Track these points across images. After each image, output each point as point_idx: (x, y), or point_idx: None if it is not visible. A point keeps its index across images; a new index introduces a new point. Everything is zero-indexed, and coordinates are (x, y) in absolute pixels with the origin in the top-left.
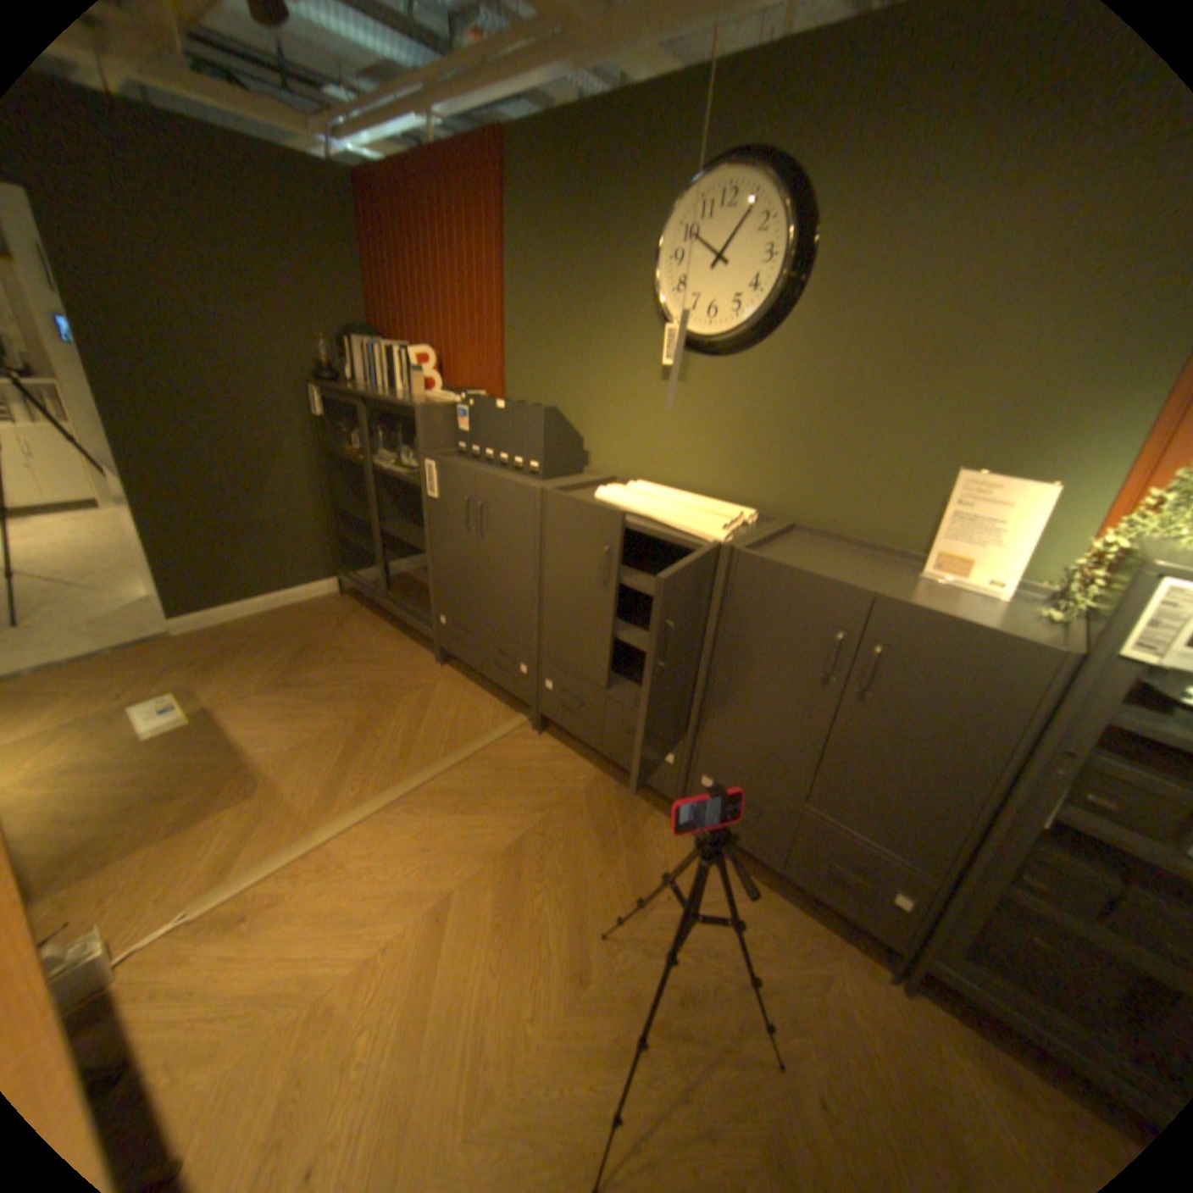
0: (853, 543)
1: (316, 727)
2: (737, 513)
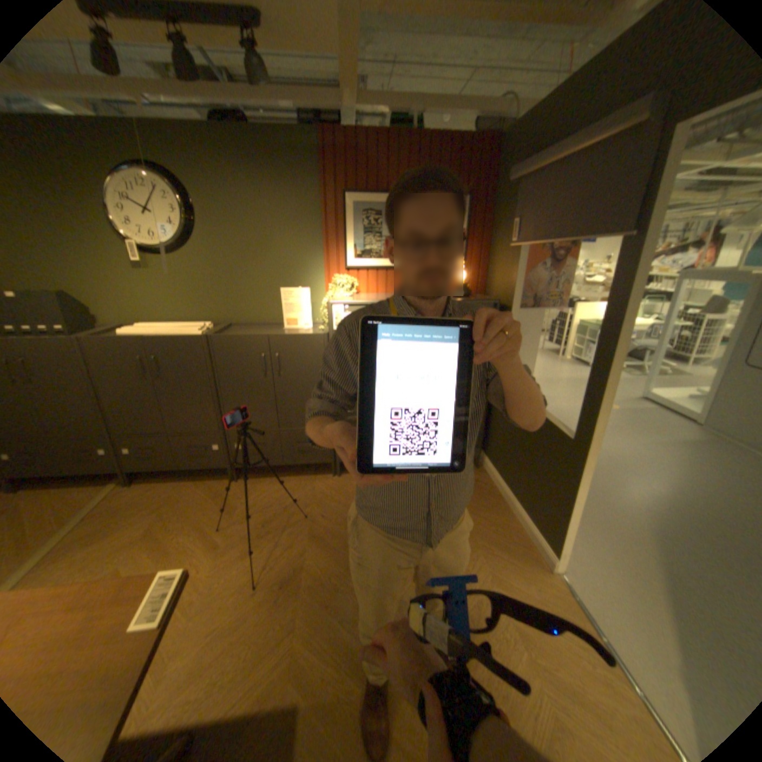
0: (257, 326)
1: None
2: (203, 325)
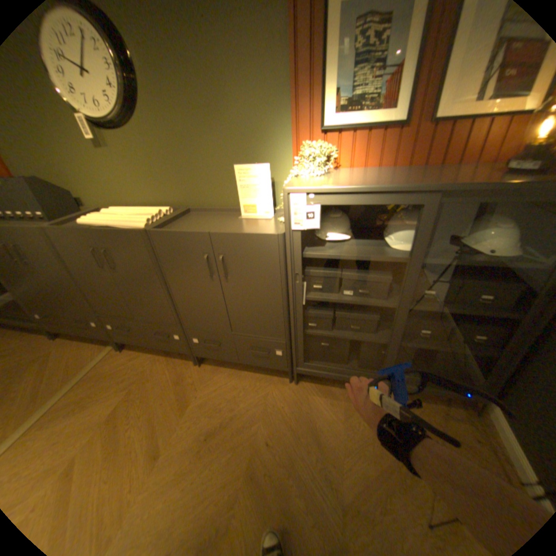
0: (214, 211)
1: None
2: (156, 211)
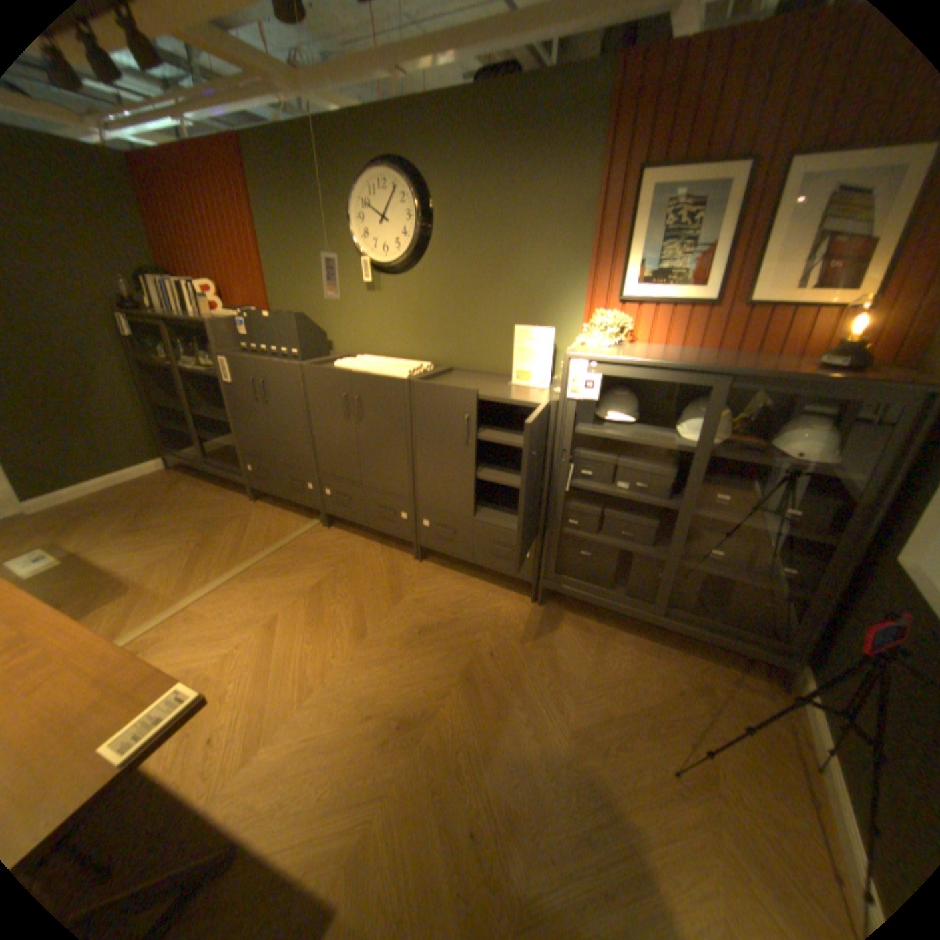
0: (481, 374)
1: (164, 550)
2: (417, 365)
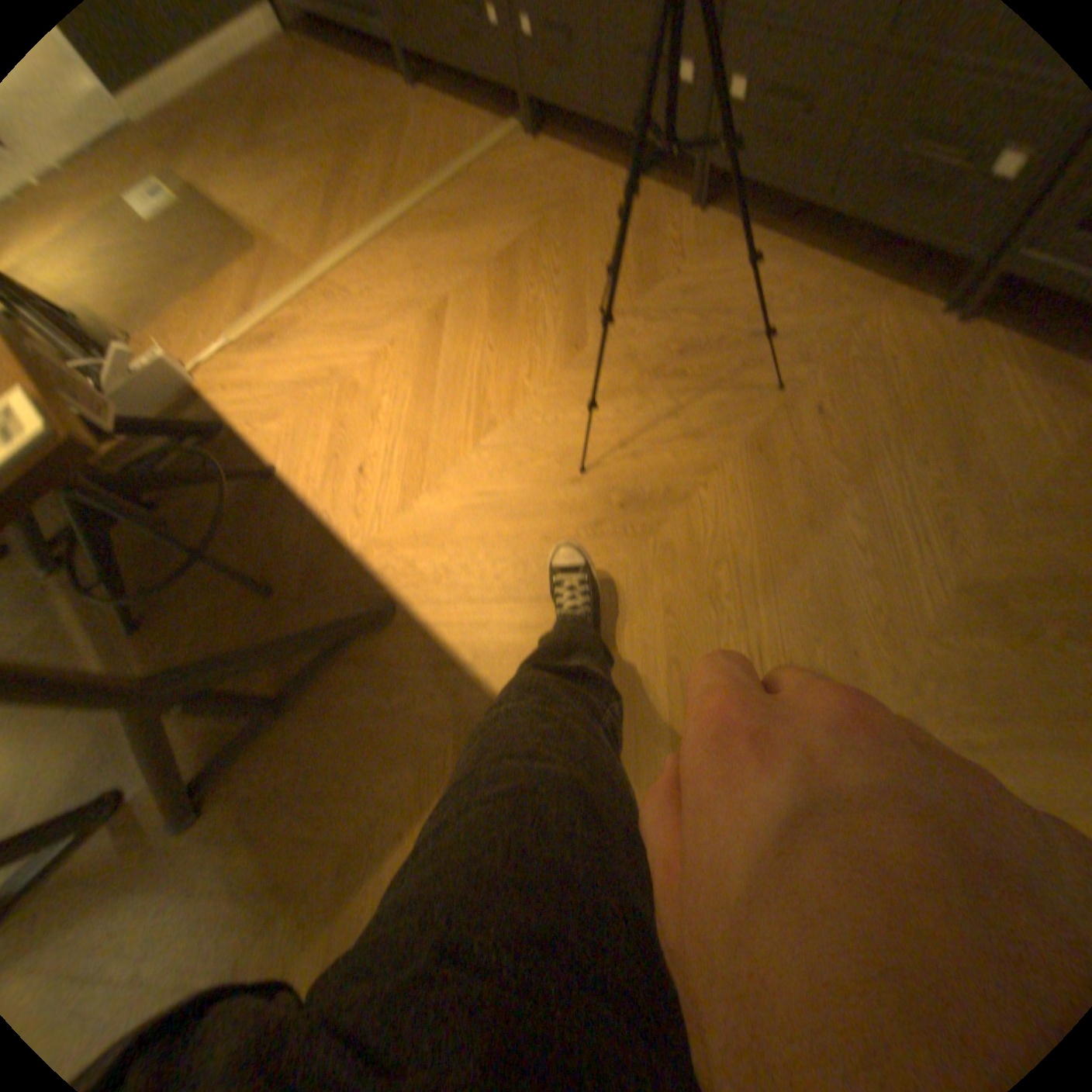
0: None
1: (291, 176)
2: None
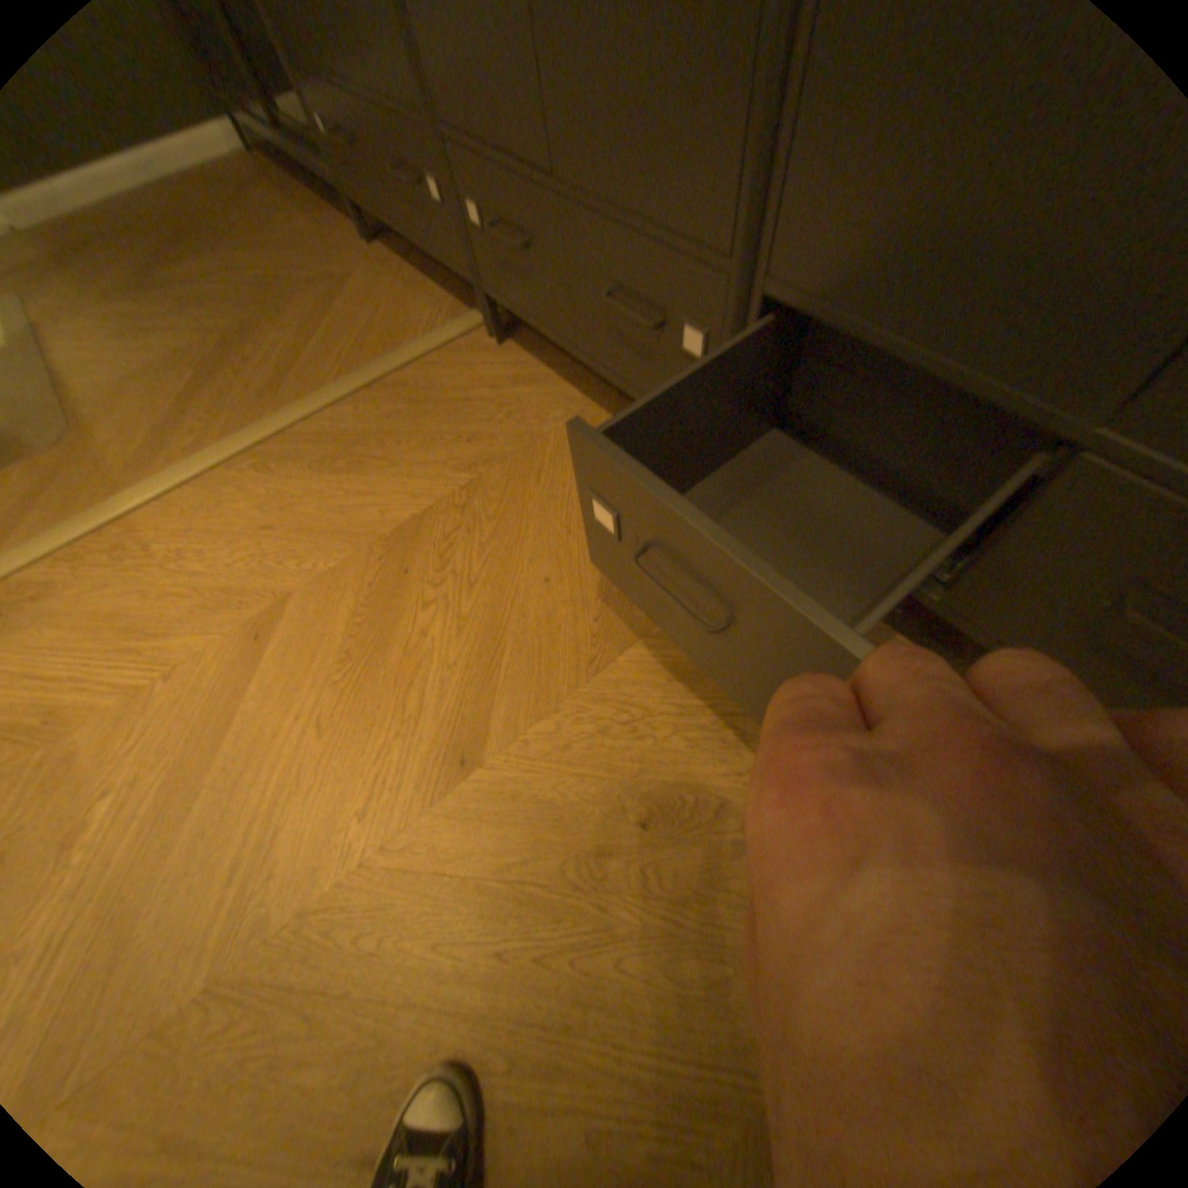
0: None
1: (161, 346)
2: None
